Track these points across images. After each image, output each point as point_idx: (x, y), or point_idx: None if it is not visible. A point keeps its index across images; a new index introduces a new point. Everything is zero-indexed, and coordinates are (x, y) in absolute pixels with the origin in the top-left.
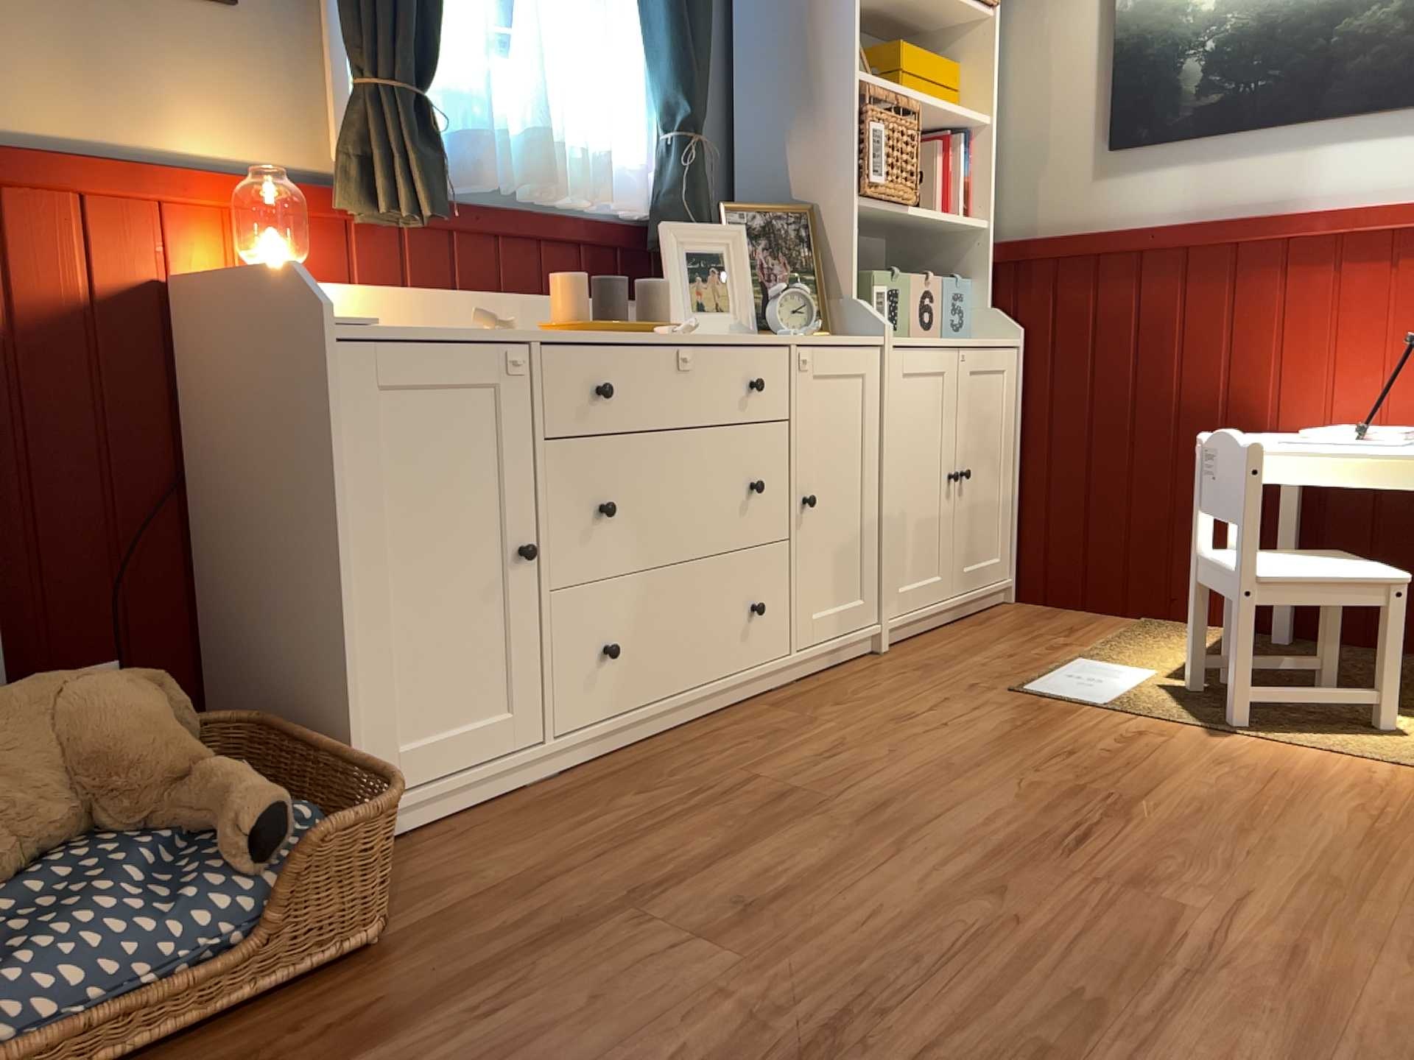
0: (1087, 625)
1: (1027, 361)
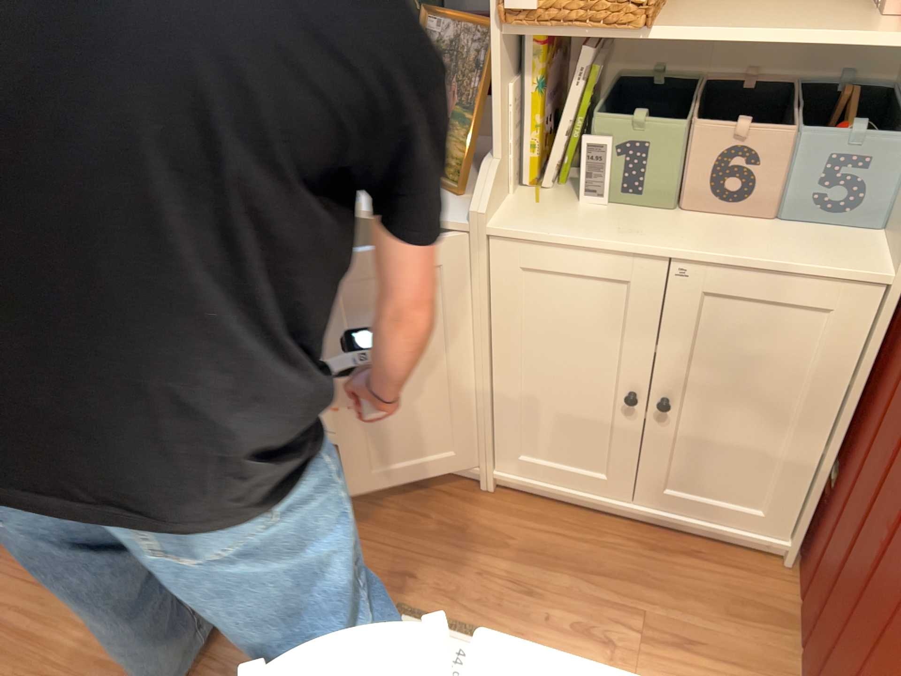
0: (720, 656)
1: (897, 314)
